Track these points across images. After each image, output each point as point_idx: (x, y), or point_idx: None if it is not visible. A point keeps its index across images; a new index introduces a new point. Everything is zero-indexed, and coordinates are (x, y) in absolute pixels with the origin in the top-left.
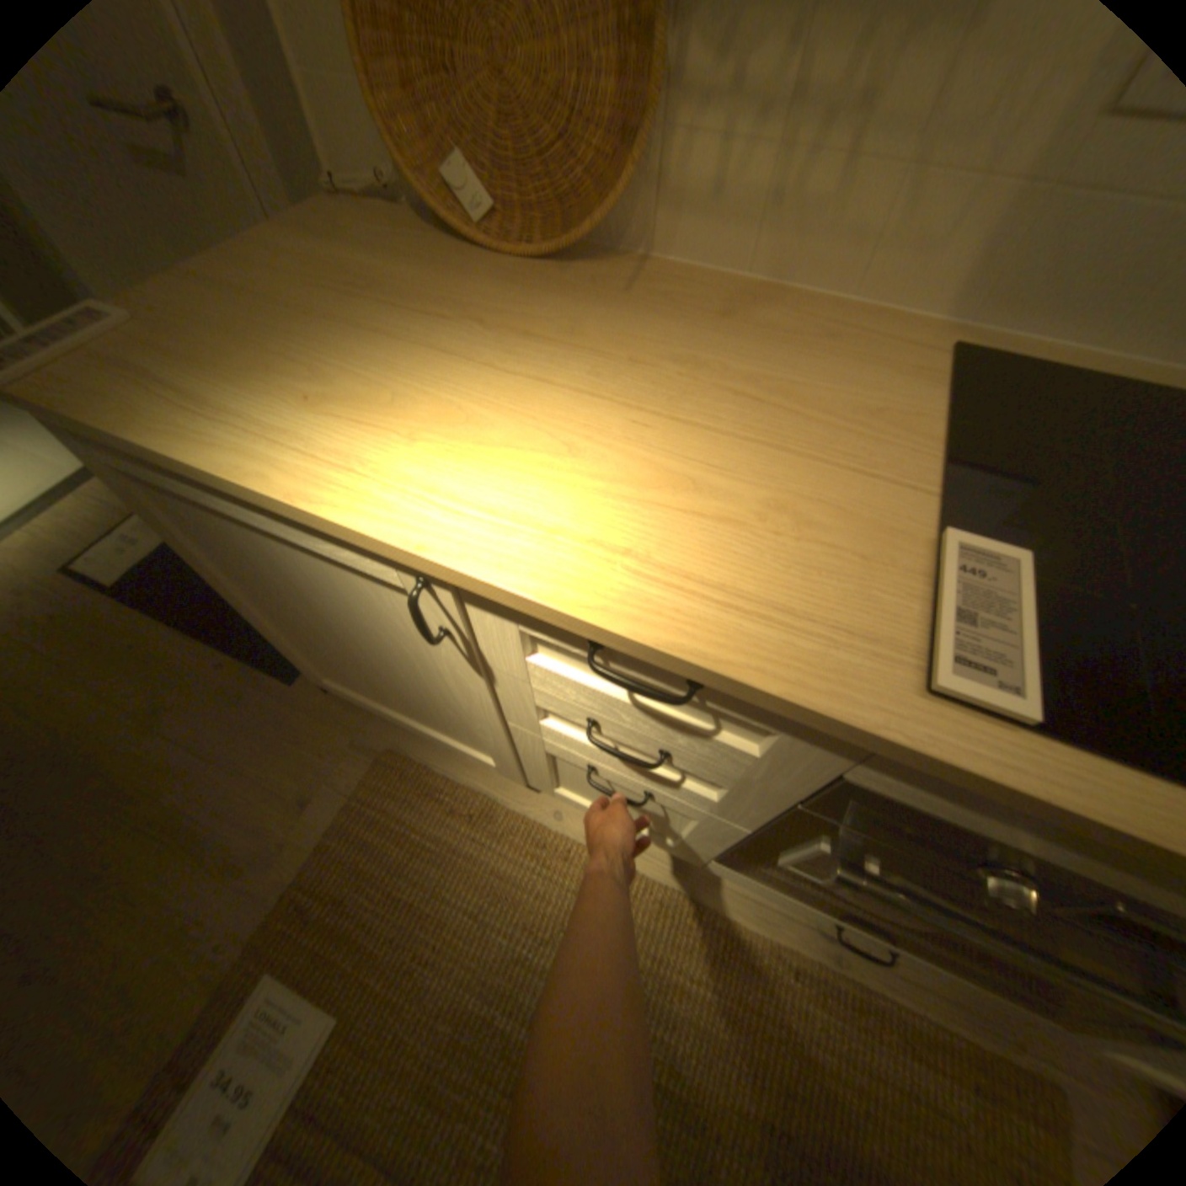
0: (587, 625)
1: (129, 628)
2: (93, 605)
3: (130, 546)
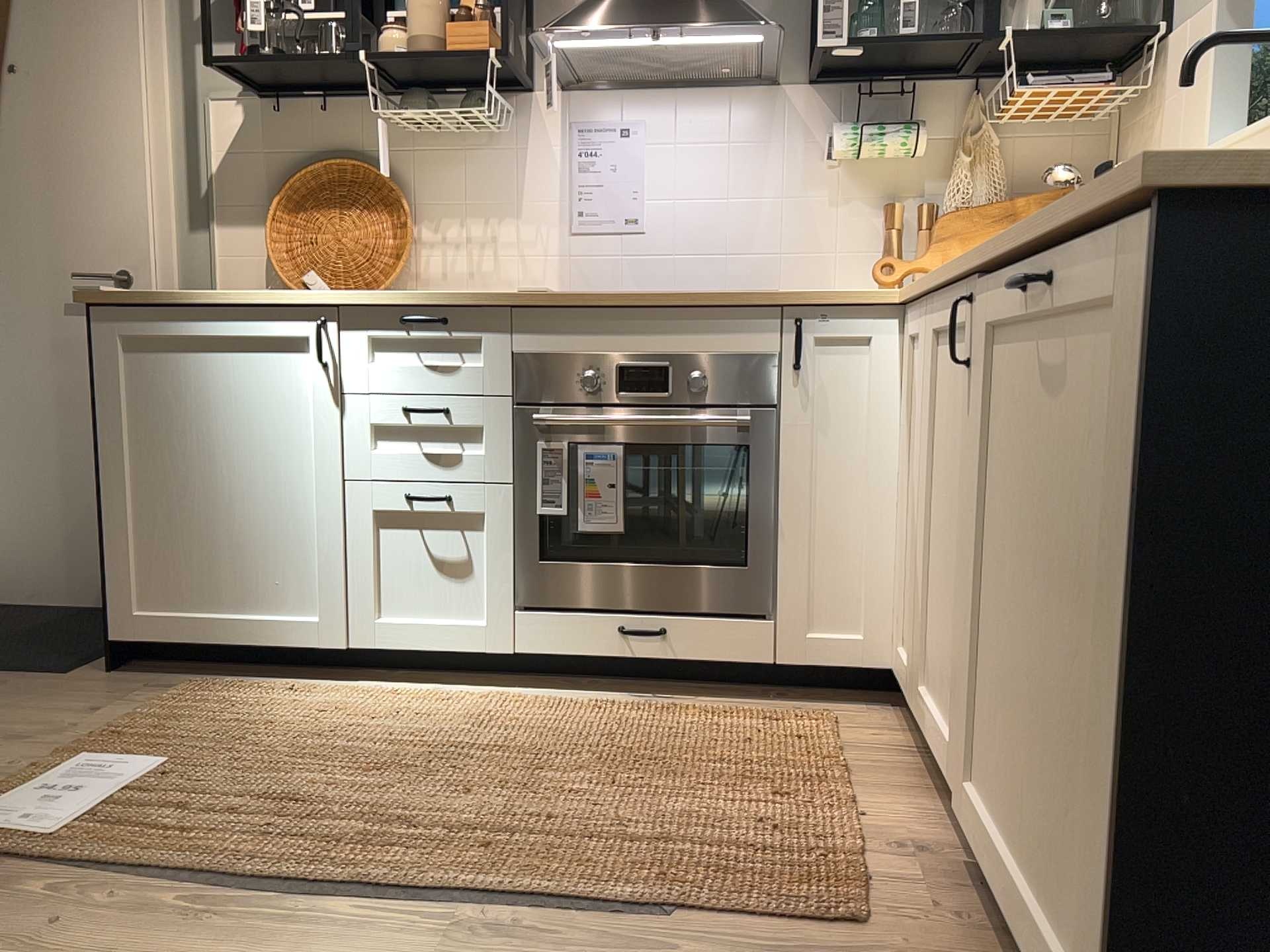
0: (397, 305)
1: None
2: None
3: None
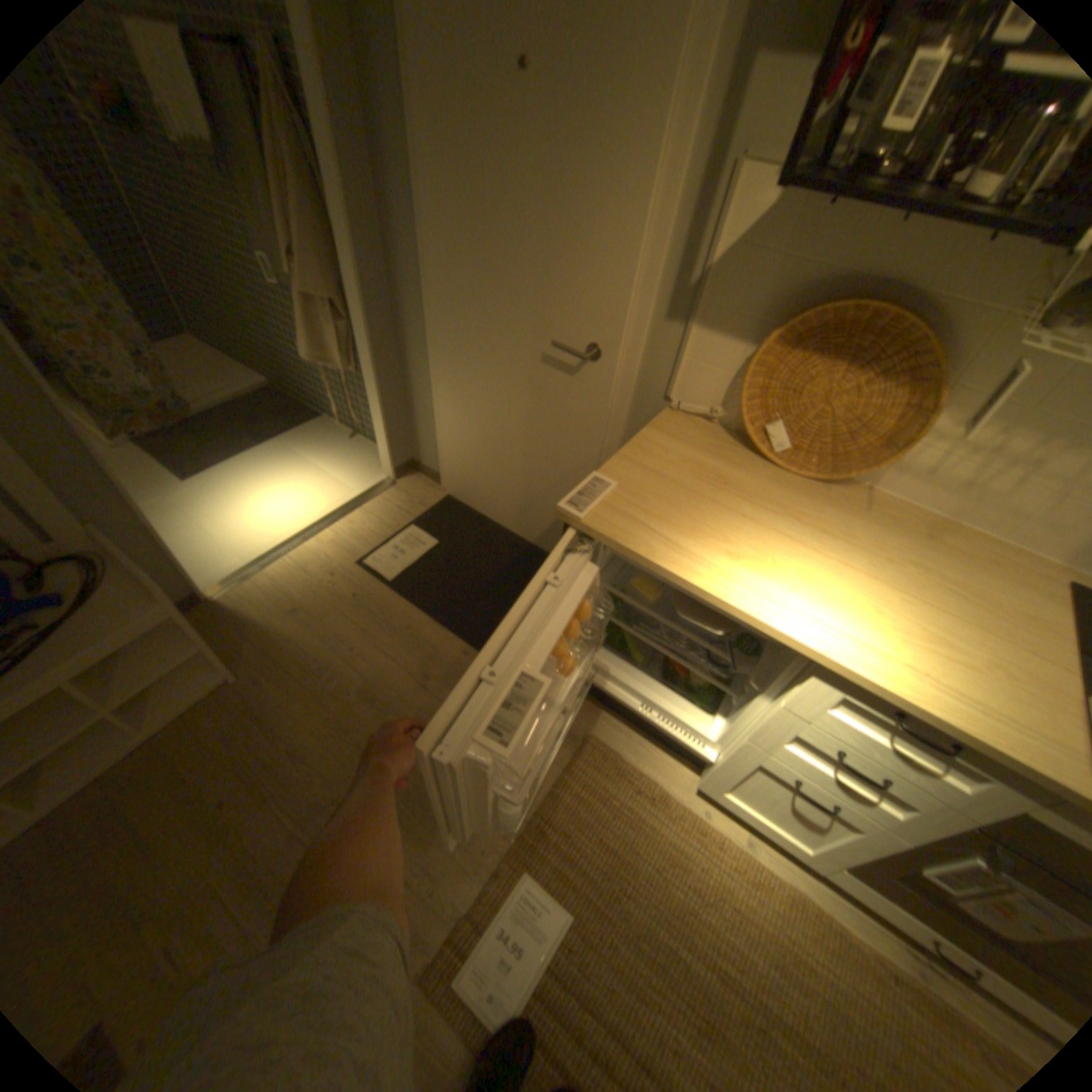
0: (910, 708)
1: (408, 613)
2: (383, 592)
3: (403, 555)
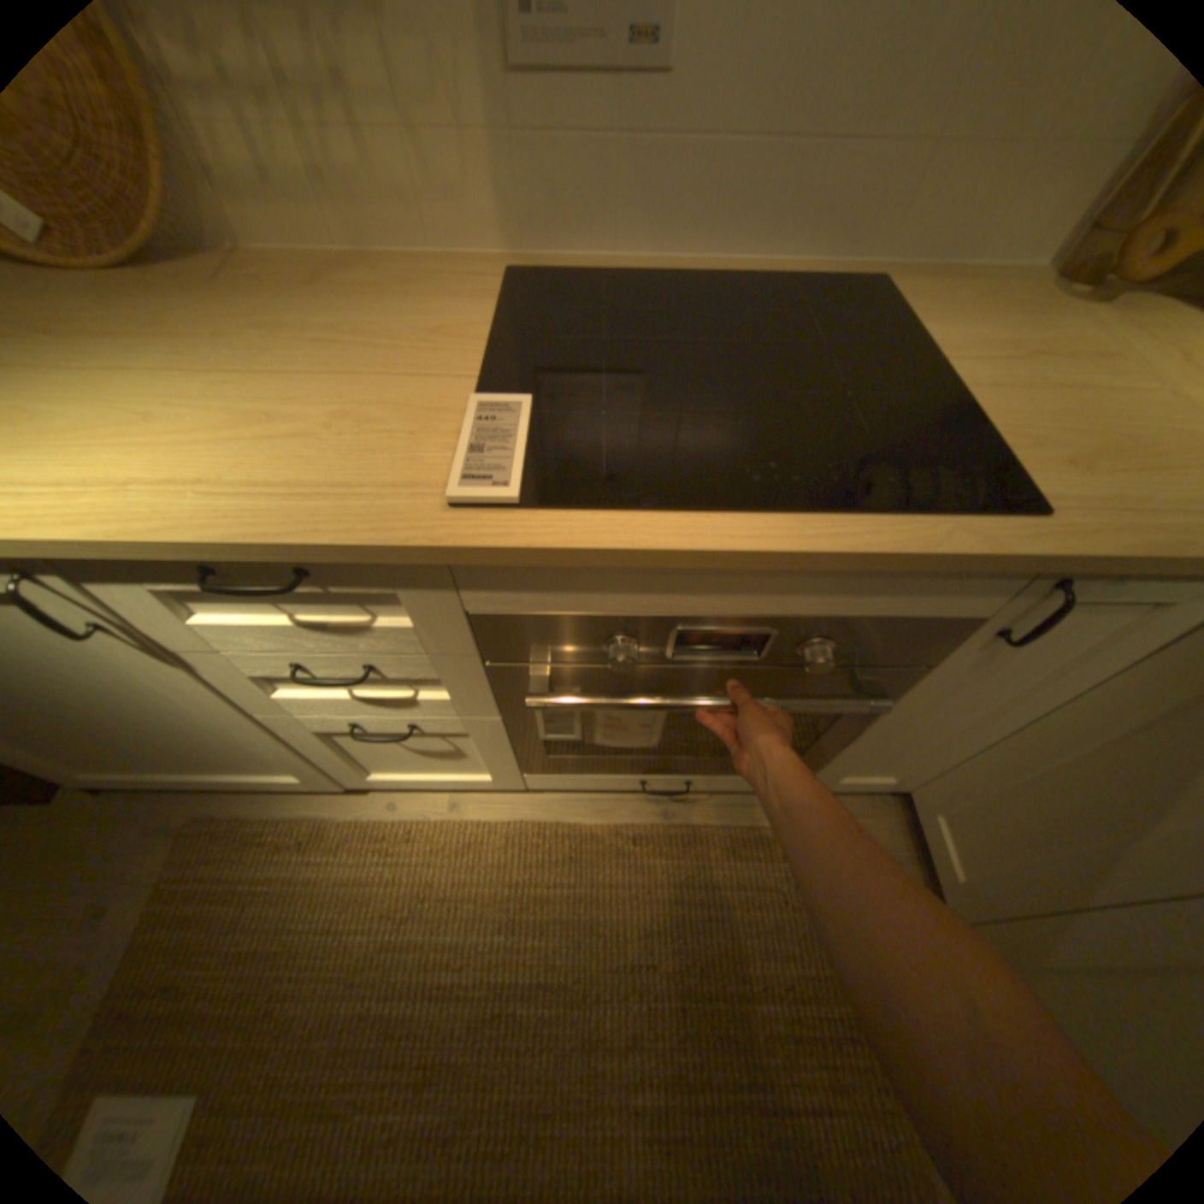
0: (172, 553)
1: None
2: None
3: None
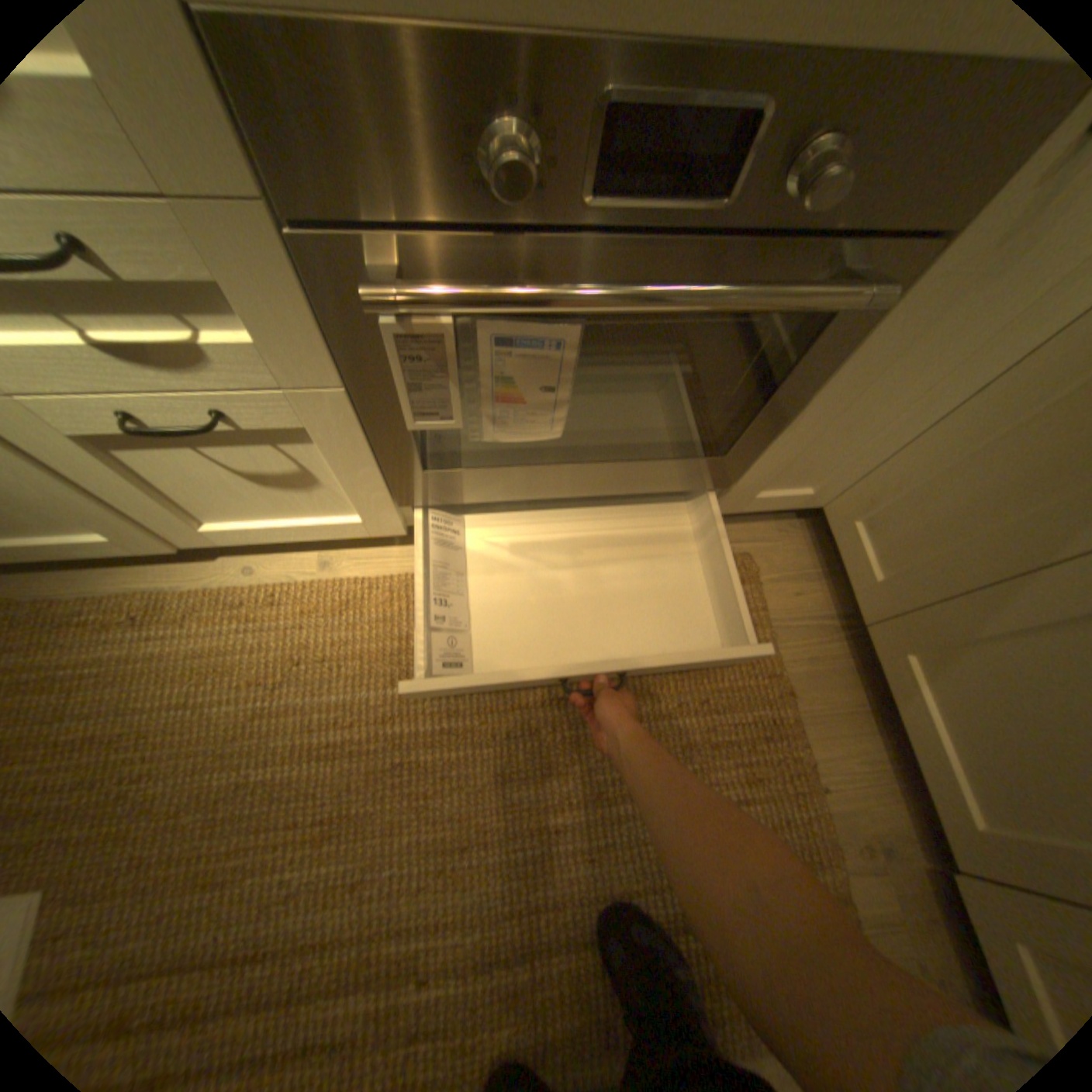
0: None
1: None
2: None
3: None
